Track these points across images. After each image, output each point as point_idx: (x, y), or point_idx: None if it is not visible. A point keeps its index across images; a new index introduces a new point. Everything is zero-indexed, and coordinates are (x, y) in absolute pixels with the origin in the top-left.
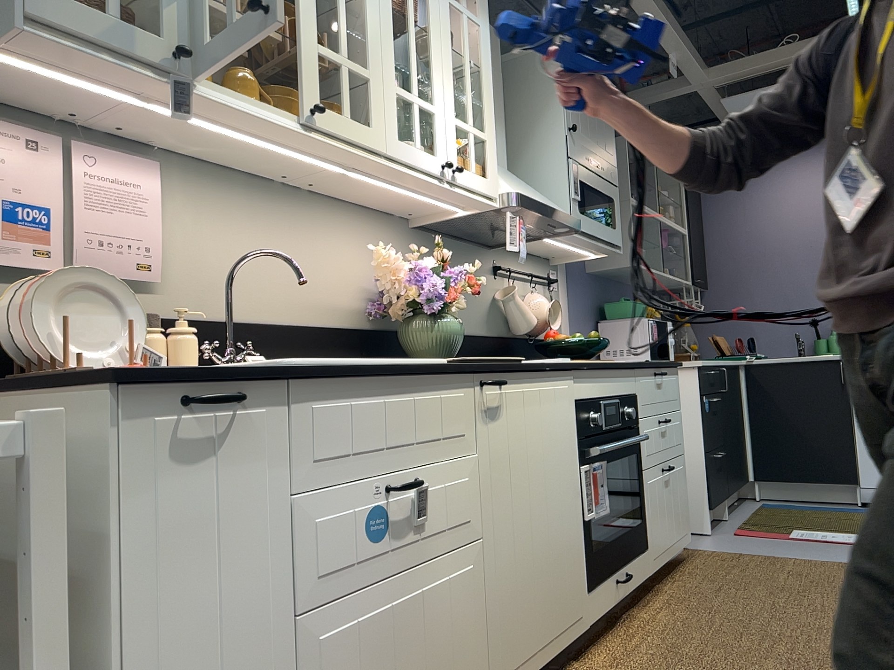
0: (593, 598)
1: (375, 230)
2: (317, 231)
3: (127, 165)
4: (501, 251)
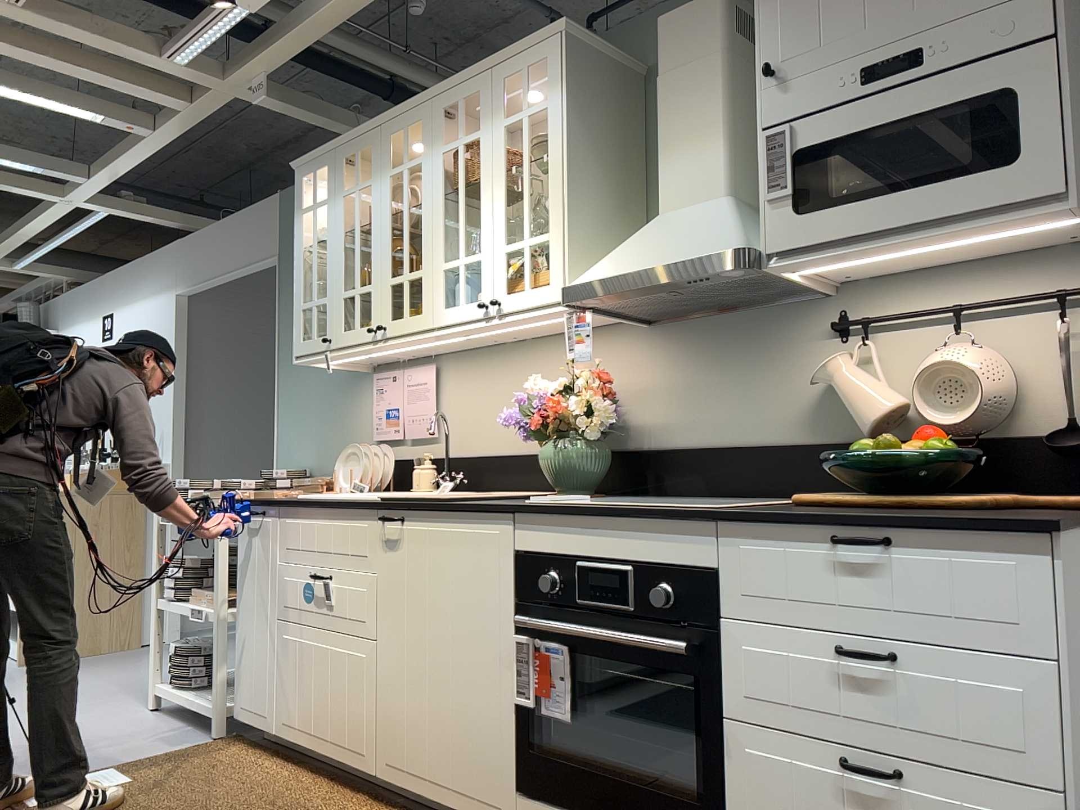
0: (526, 807)
1: (597, 347)
2: (537, 370)
3: (421, 372)
4: (858, 290)
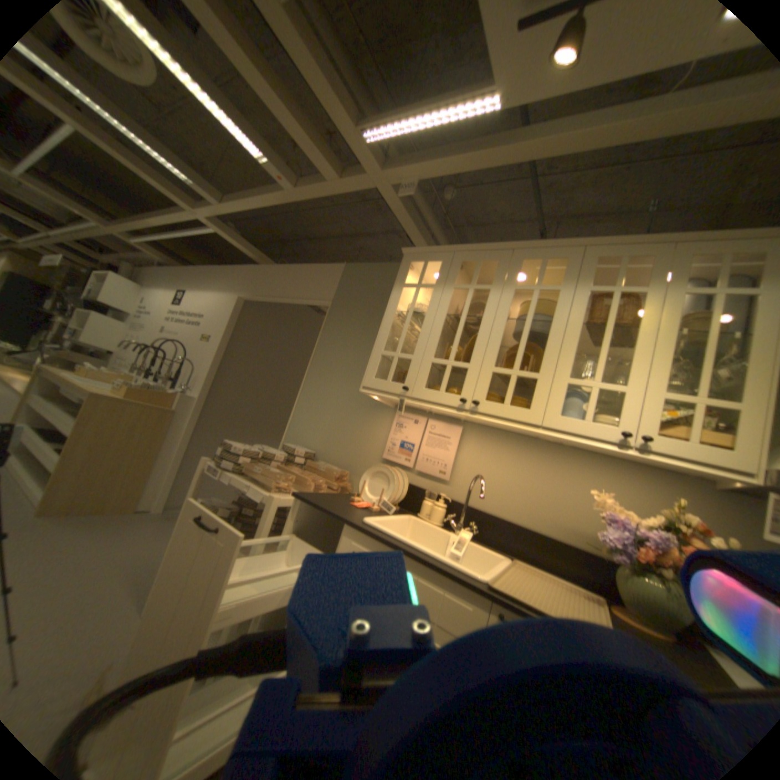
0: None
1: (650, 484)
2: (572, 474)
3: (447, 429)
4: None
